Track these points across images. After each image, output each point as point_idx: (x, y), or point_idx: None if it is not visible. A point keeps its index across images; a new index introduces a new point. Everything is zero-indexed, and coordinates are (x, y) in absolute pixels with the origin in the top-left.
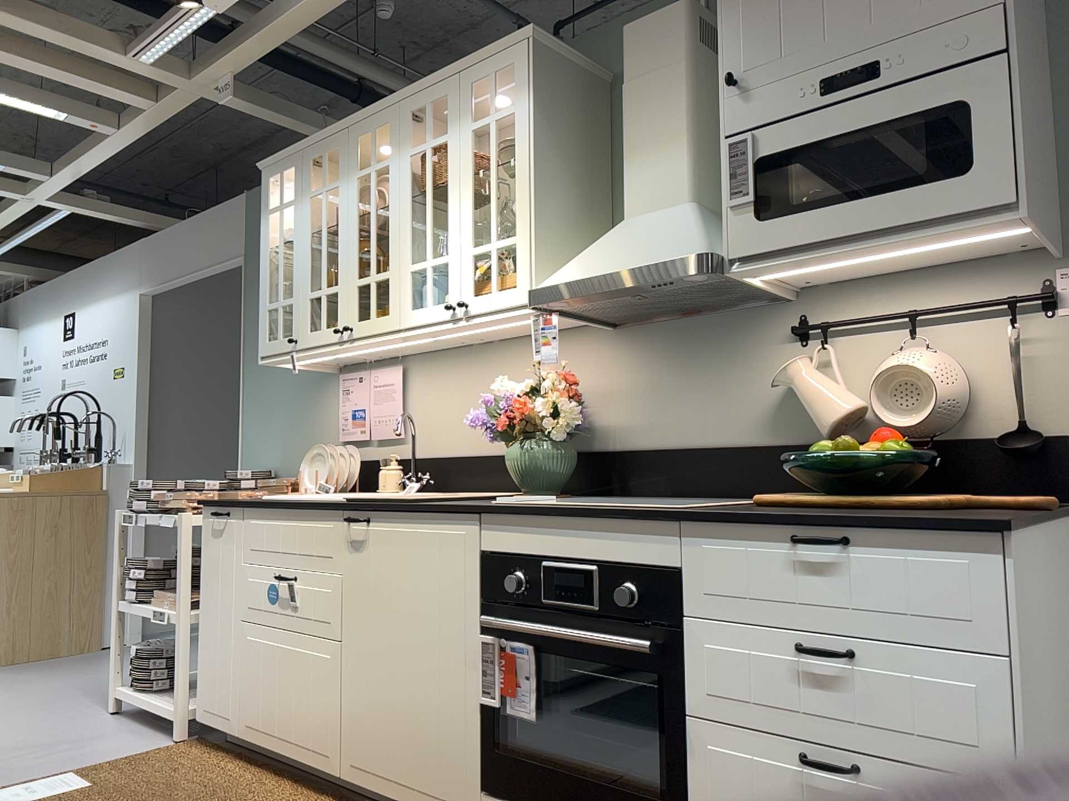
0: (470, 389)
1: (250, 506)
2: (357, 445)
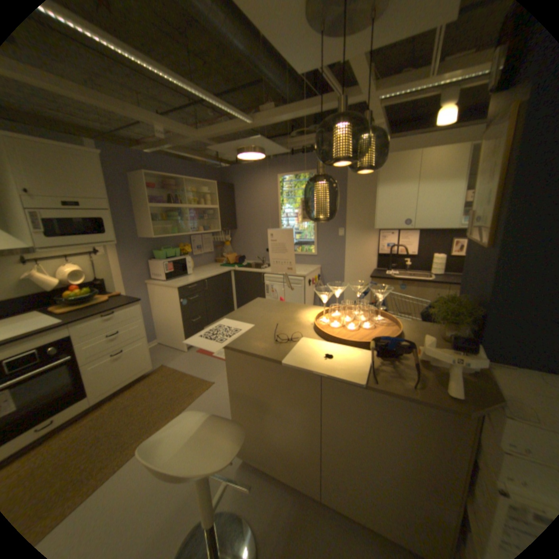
0: None
1: None
2: None
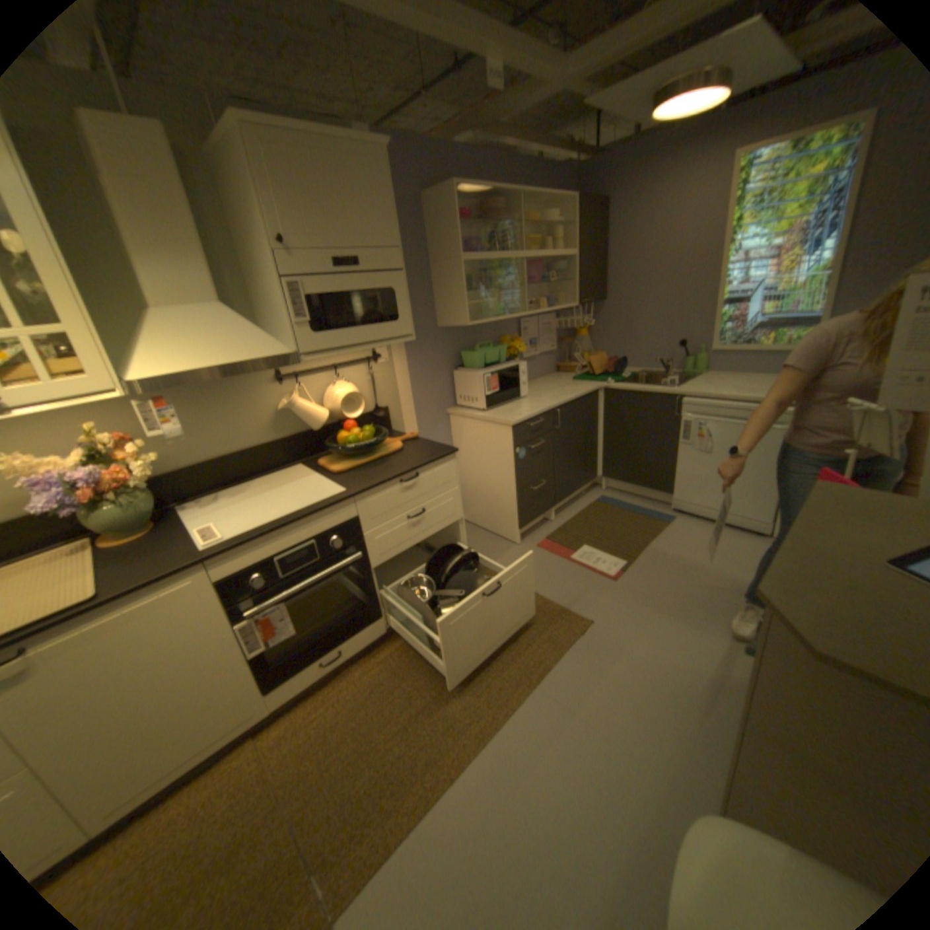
0: None
1: None
2: None
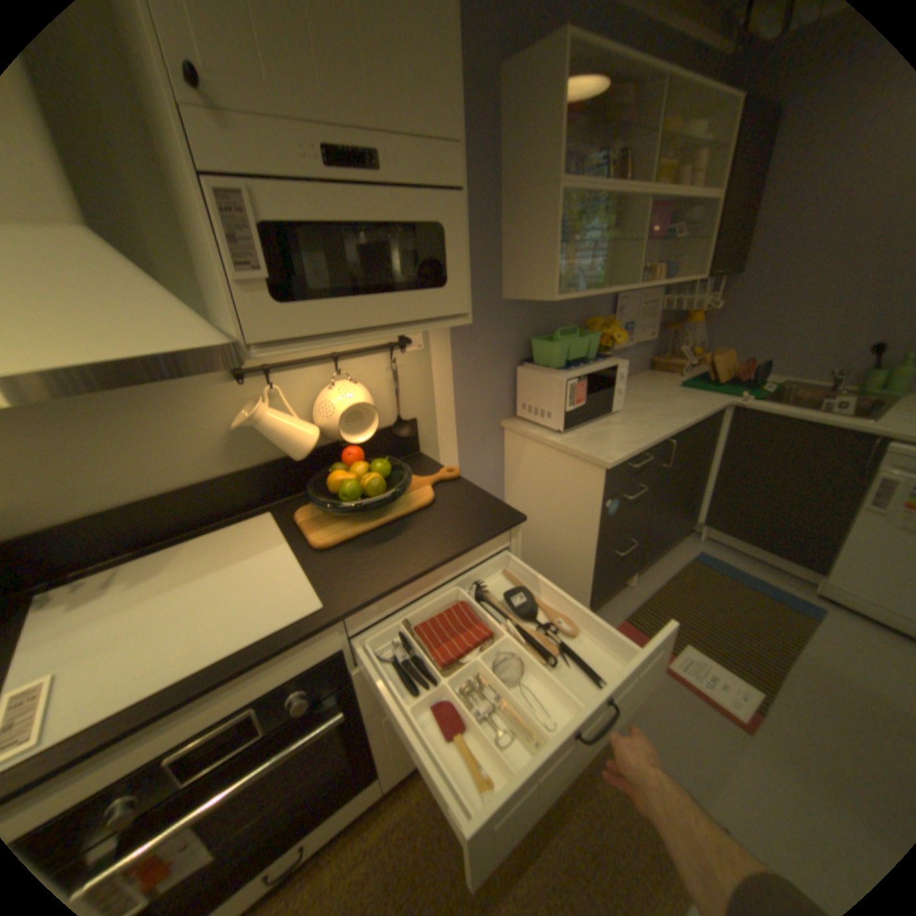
0: None
1: None
2: None
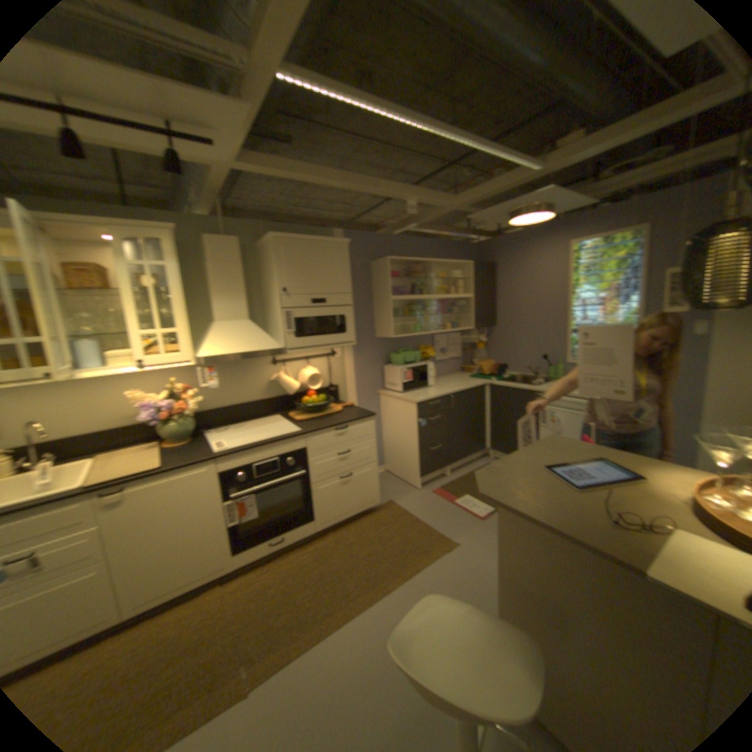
0: (72, 397)
1: None
2: None
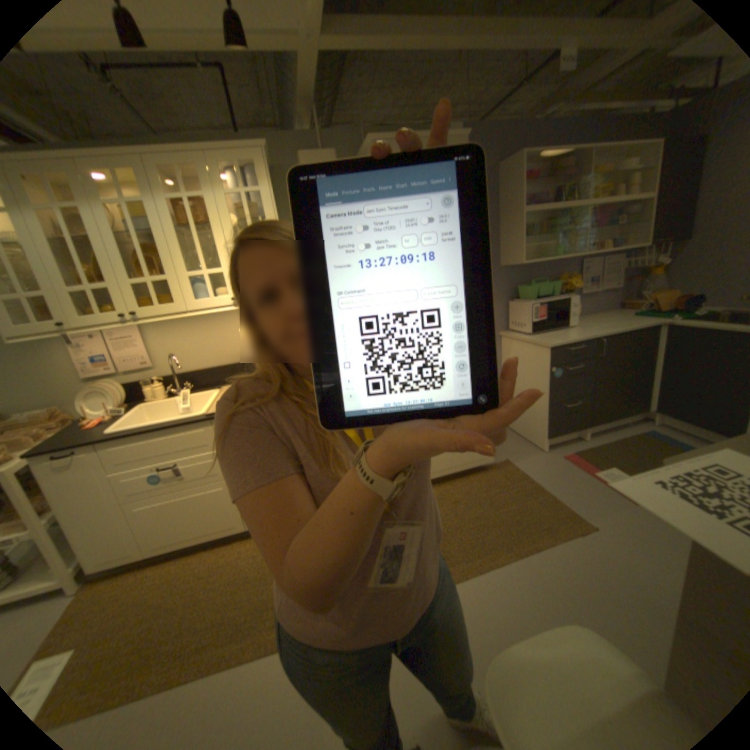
0: (204, 333)
1: (106, 442)
2: (102, 378)
